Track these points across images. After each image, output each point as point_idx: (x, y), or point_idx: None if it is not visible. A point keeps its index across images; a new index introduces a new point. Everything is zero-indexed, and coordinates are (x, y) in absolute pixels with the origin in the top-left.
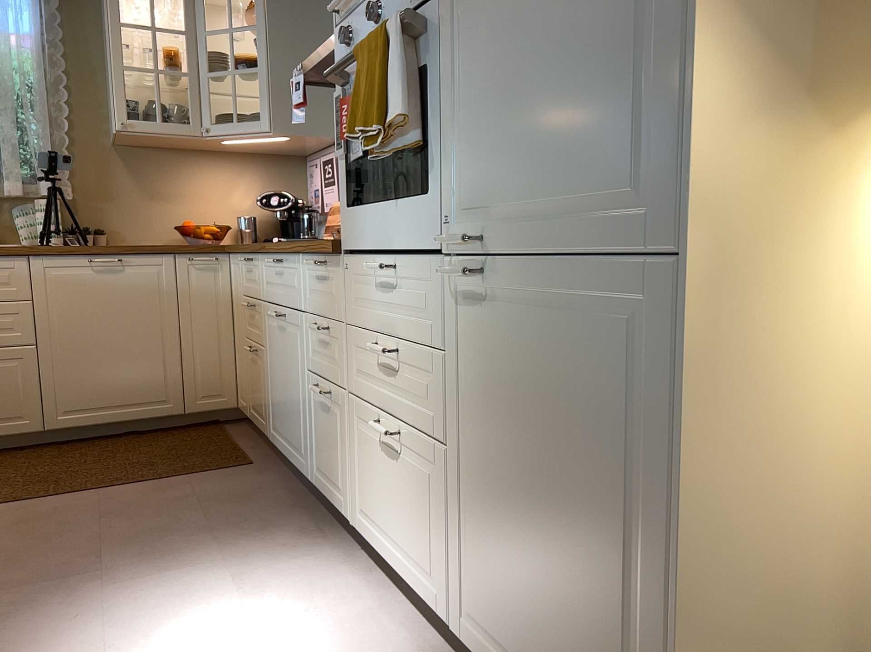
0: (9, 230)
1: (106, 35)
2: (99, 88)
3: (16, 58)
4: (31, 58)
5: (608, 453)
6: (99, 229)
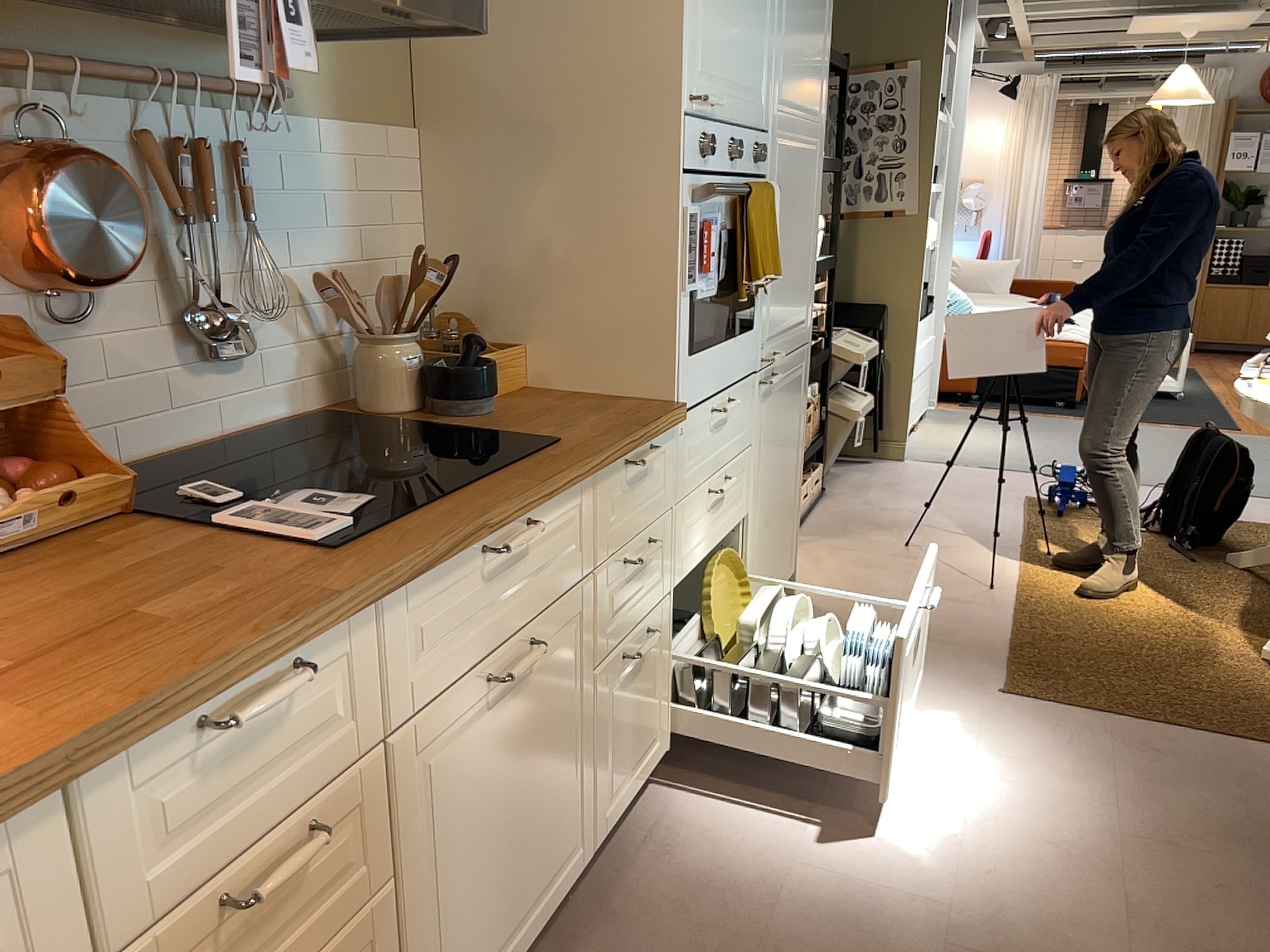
0: None
1: None
2: None
3: None
4: None
5: (795, 432)
6: None
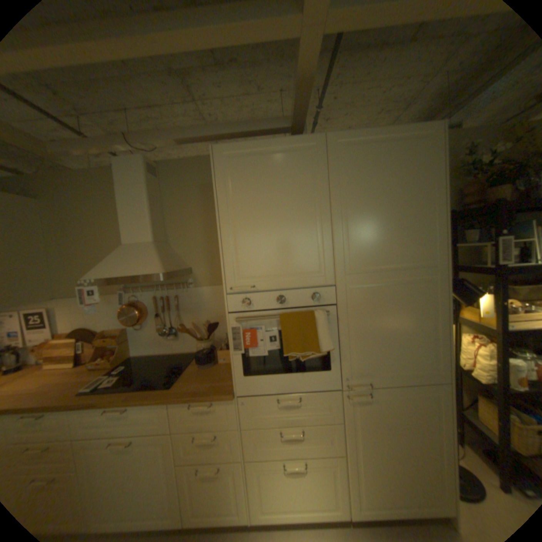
0: None
1: None
2: None
3: None
4: None
5: (427, 432)
6: None
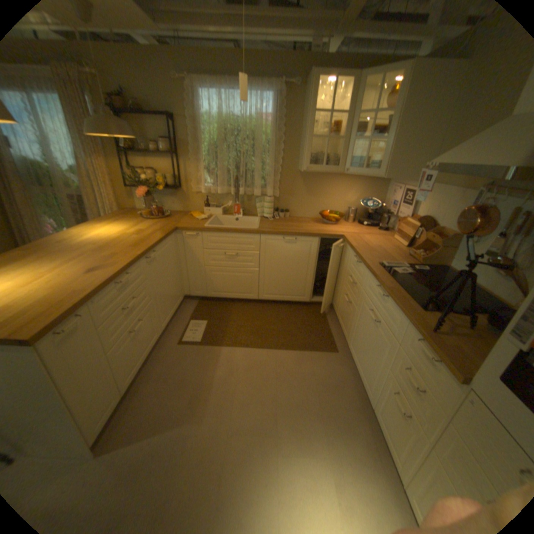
0: (253, 207)
1: (305, 111)
2: (297, 139)
3: (264, 127)
4: (271, 127)
5: None
6: (287, 208)
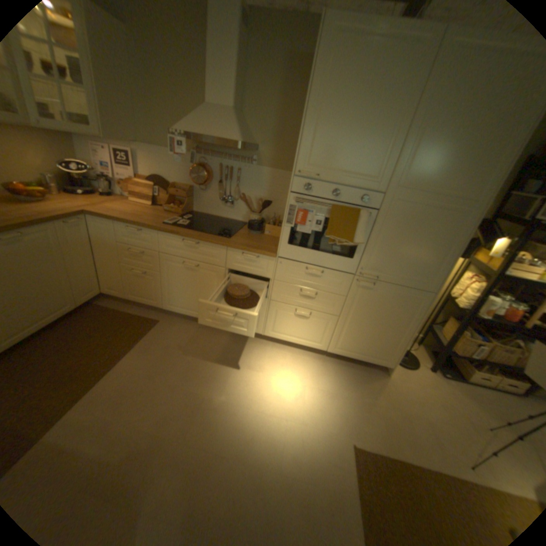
0: None
1: None
2: None
3: None
4: None
5: (401, 318)
6: None
